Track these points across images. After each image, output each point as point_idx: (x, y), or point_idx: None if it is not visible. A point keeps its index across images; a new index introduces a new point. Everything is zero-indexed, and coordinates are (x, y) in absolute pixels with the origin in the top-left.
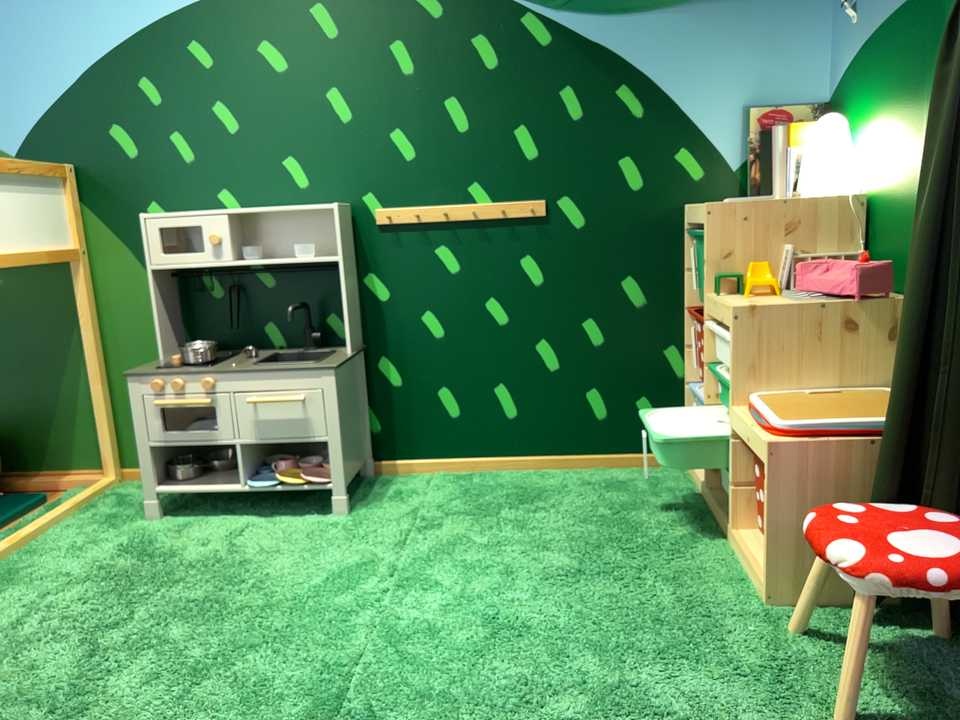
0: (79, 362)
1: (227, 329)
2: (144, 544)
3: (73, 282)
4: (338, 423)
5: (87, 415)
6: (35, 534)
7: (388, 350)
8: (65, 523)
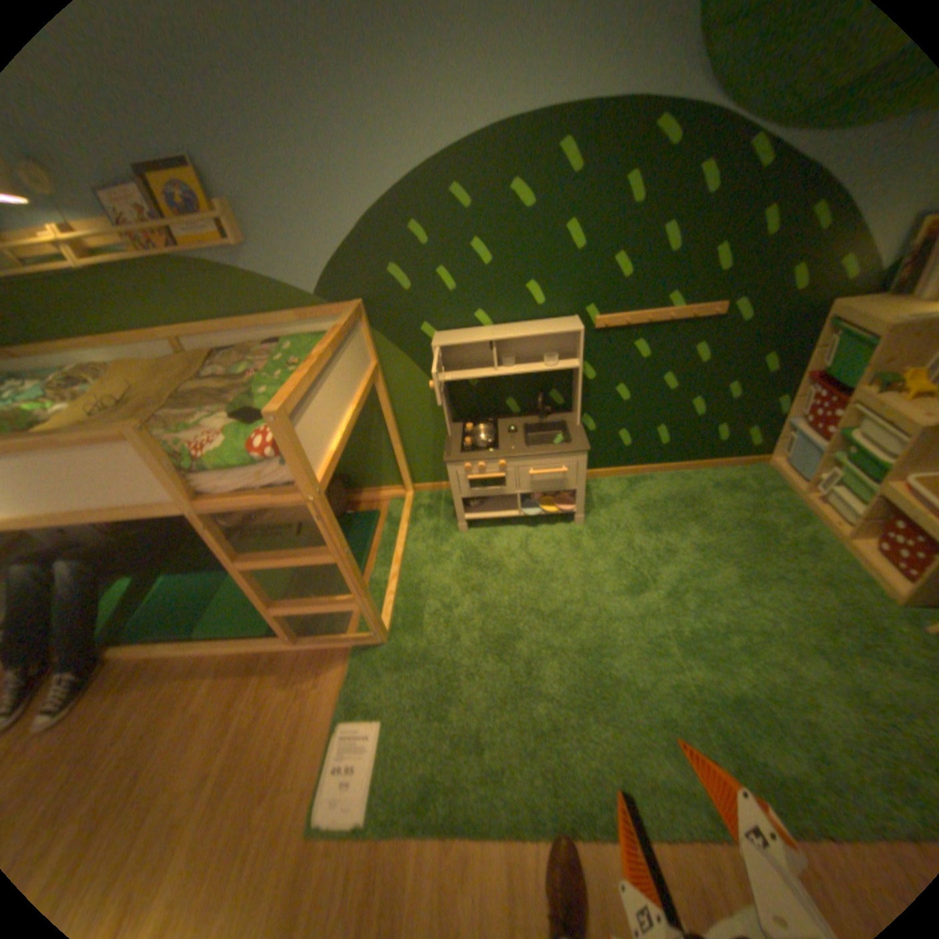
0: (380, 430)
1: (480, 405)
2: (473, 555)
3: (375, 386)
4: (585, 480)
5: (389, 459)
6: (402, 550)
7: (589, 411)
8: (410, 536)
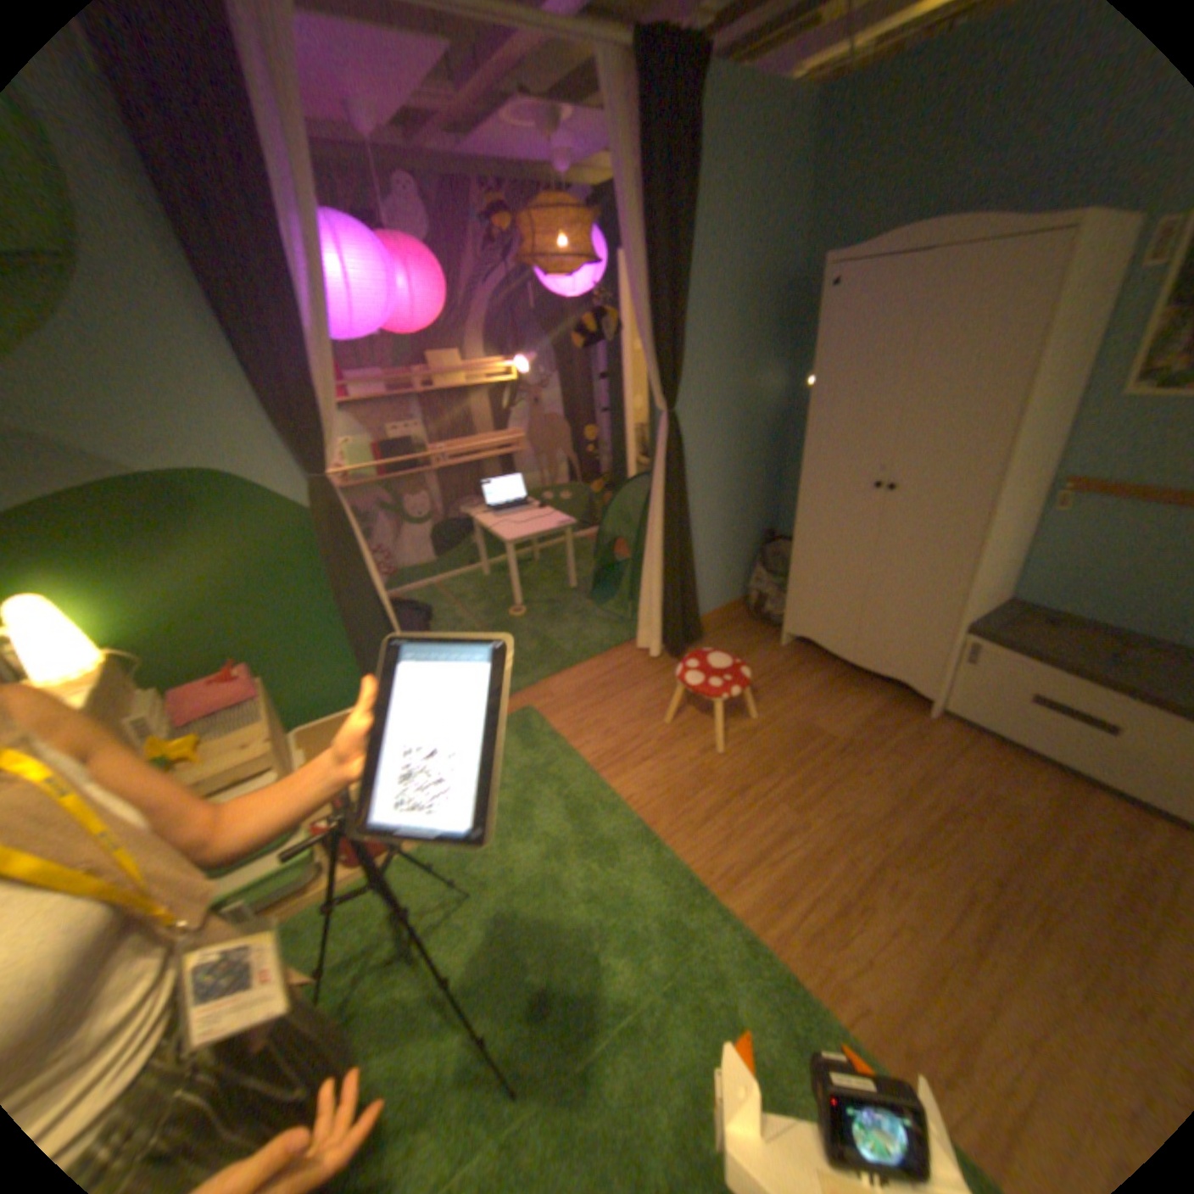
0: None
1: None
2: None
3: None
4: None
5: None
6: None
7: None
8: None
